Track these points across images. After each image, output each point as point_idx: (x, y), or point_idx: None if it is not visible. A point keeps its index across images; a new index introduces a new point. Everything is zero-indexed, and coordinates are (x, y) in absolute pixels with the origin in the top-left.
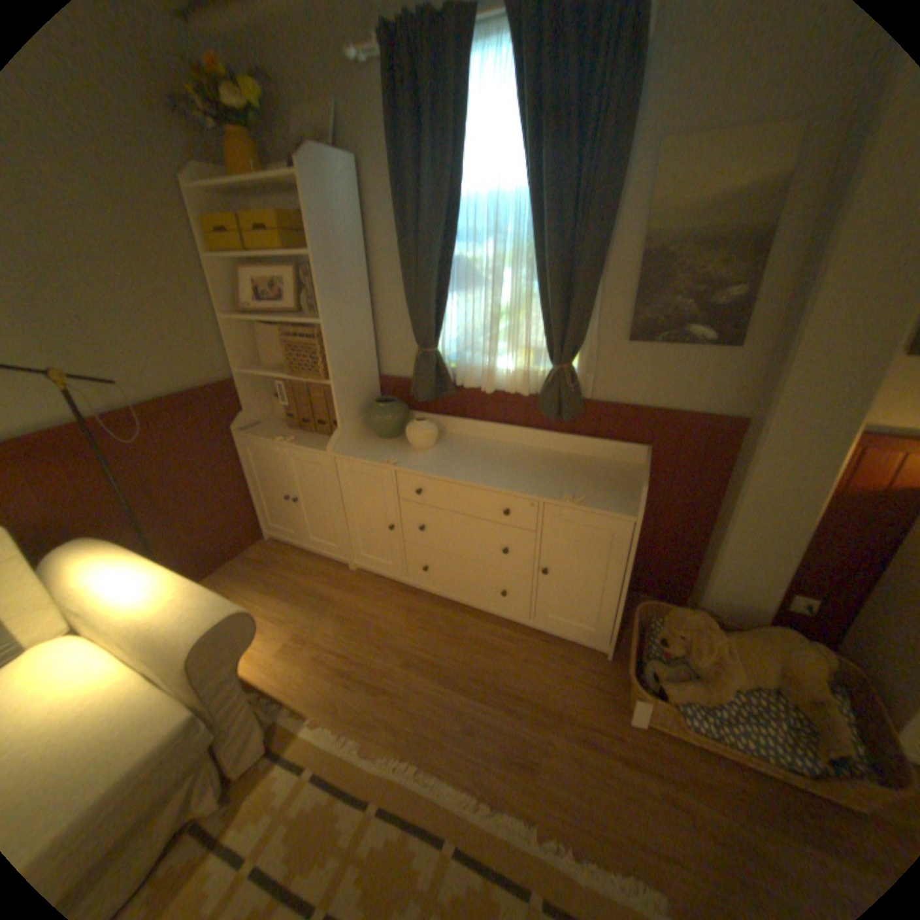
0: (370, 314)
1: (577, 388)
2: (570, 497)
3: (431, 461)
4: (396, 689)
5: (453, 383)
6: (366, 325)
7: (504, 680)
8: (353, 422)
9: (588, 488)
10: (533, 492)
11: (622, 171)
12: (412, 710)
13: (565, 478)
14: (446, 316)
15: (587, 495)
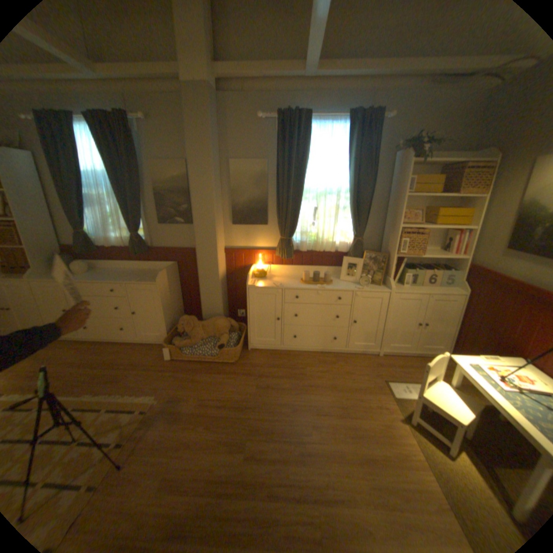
0: (48, 217)
1: (142, 242)
2: (134, 280)
3: (80, 277)
4: (60, 376)
5: (93, 245)
6: (45, 222)
7: (117, 361)
8: (40, 266)
9: (146, 278)
10: (121, 281)
11: (135, 169)
12: (67, 380)
13: (139, 276)
14: (83, 217)
15: (143, 279)
